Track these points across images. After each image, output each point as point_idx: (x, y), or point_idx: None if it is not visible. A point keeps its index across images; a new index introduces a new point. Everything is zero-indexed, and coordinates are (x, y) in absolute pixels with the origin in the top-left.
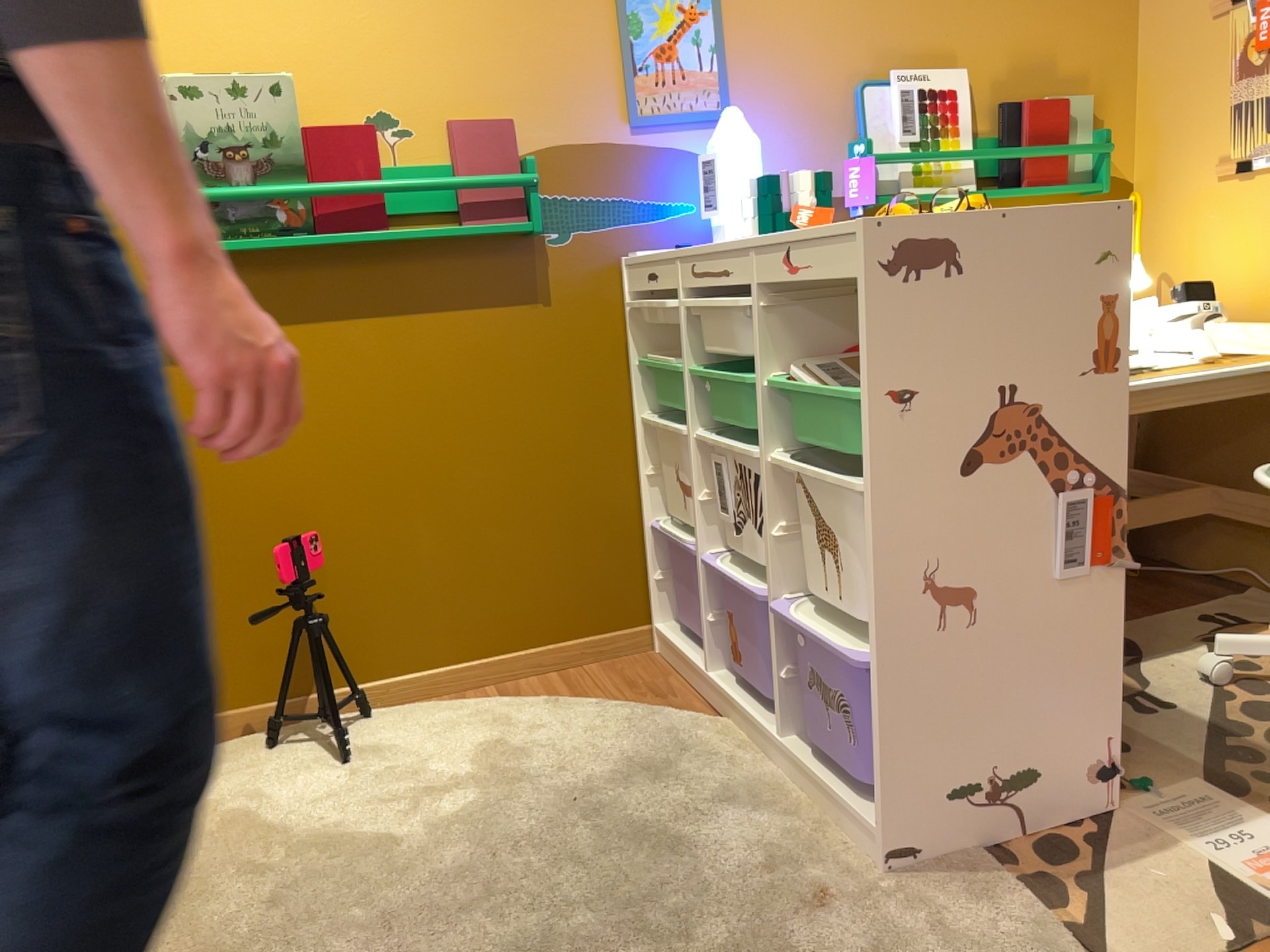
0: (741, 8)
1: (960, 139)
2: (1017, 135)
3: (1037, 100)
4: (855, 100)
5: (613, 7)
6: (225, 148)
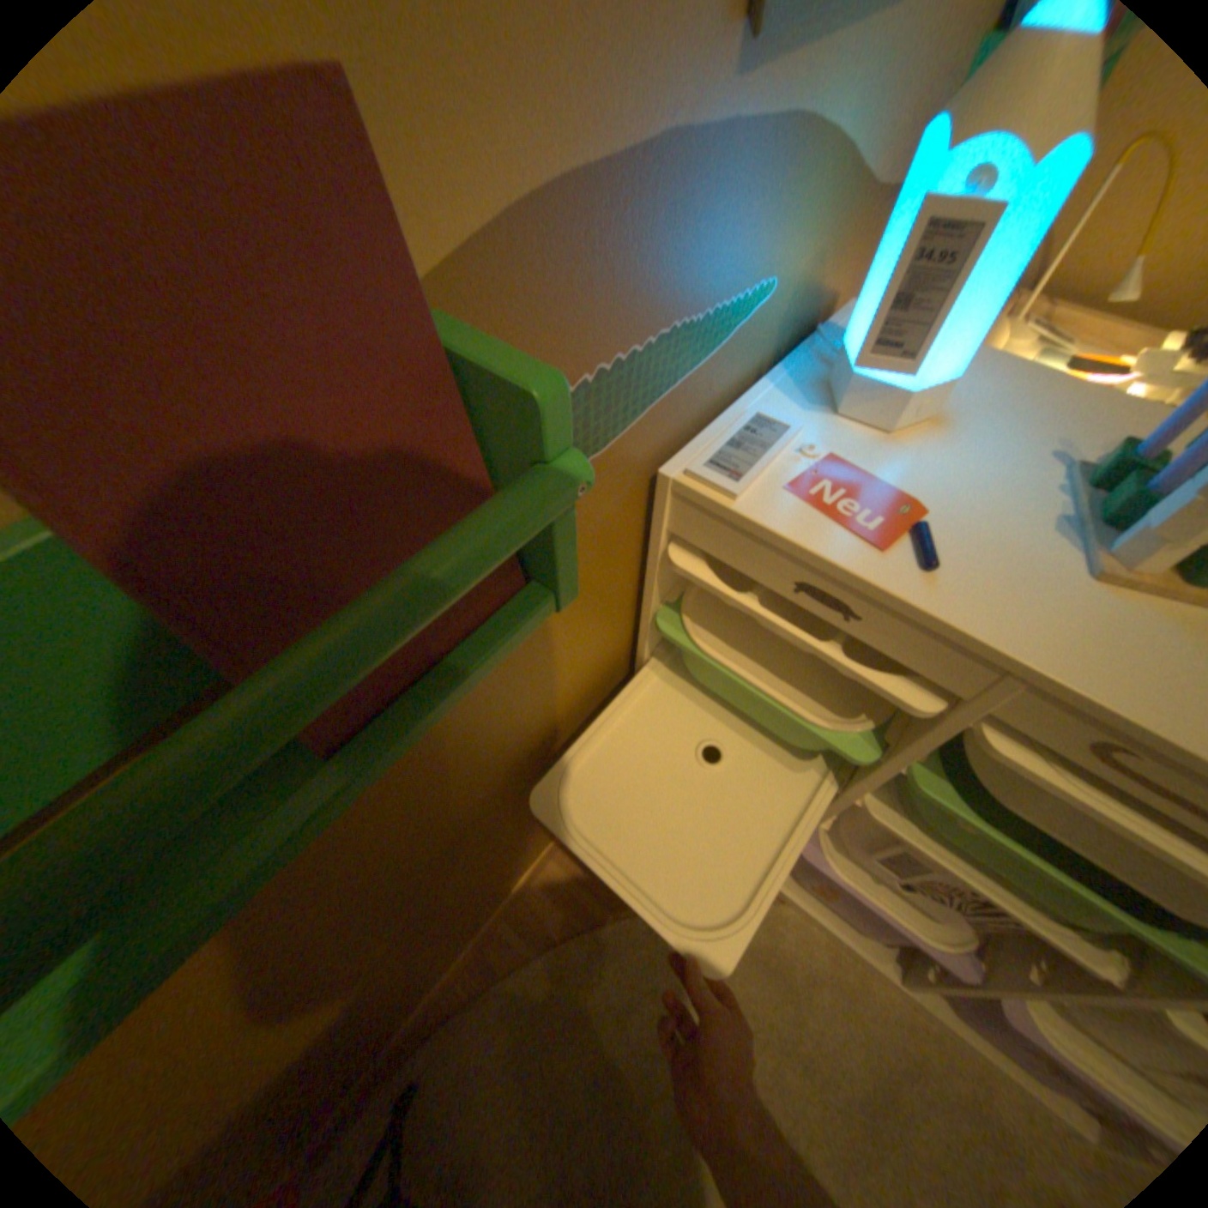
0: None
1: None
2: None
3: None
4: None
5: None
6: None
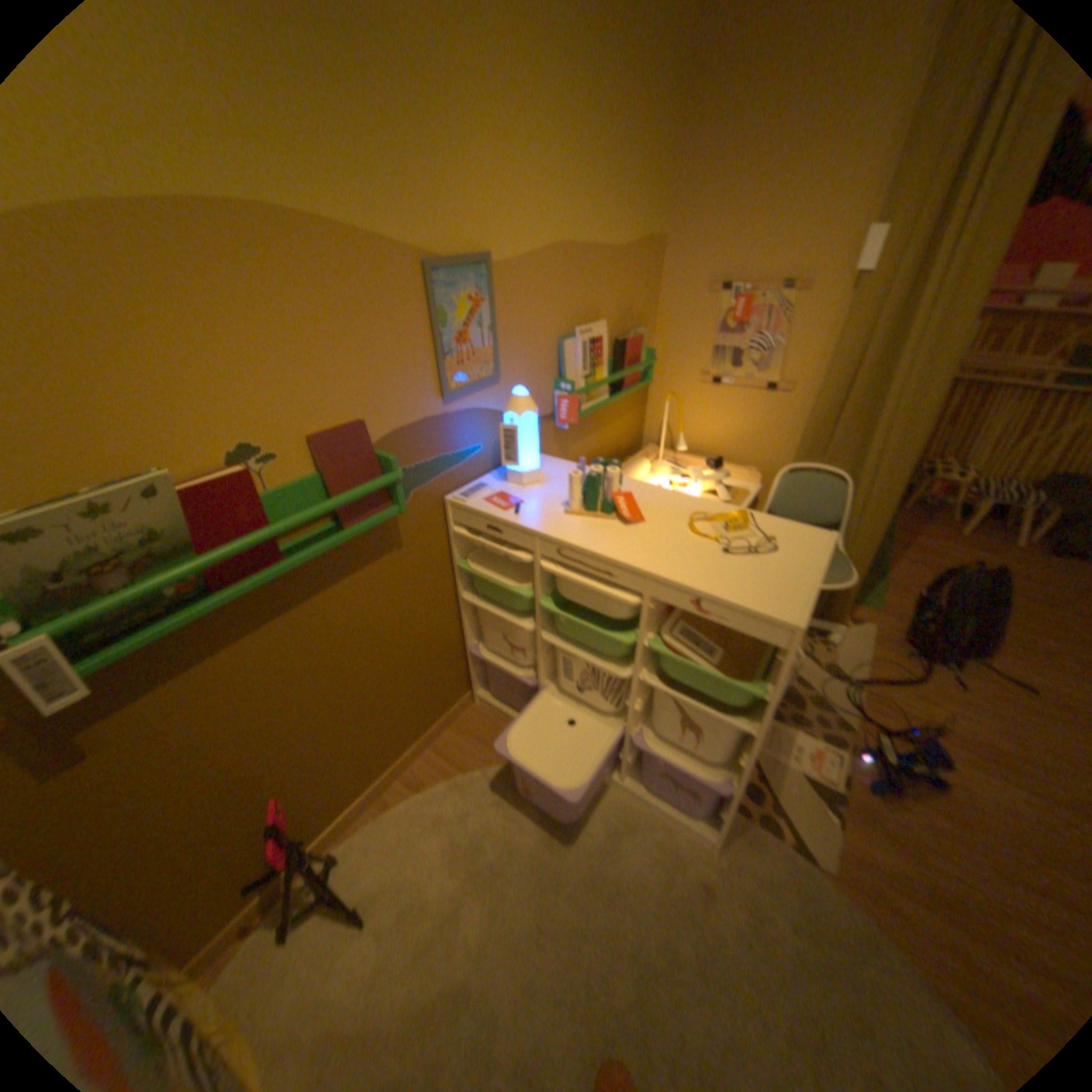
0: (505, 292)
1: (604, 368)
2: (624, 359)
3: (634, 339)
4: (559, 350)
5: (426, 302)
6: (87, 570)
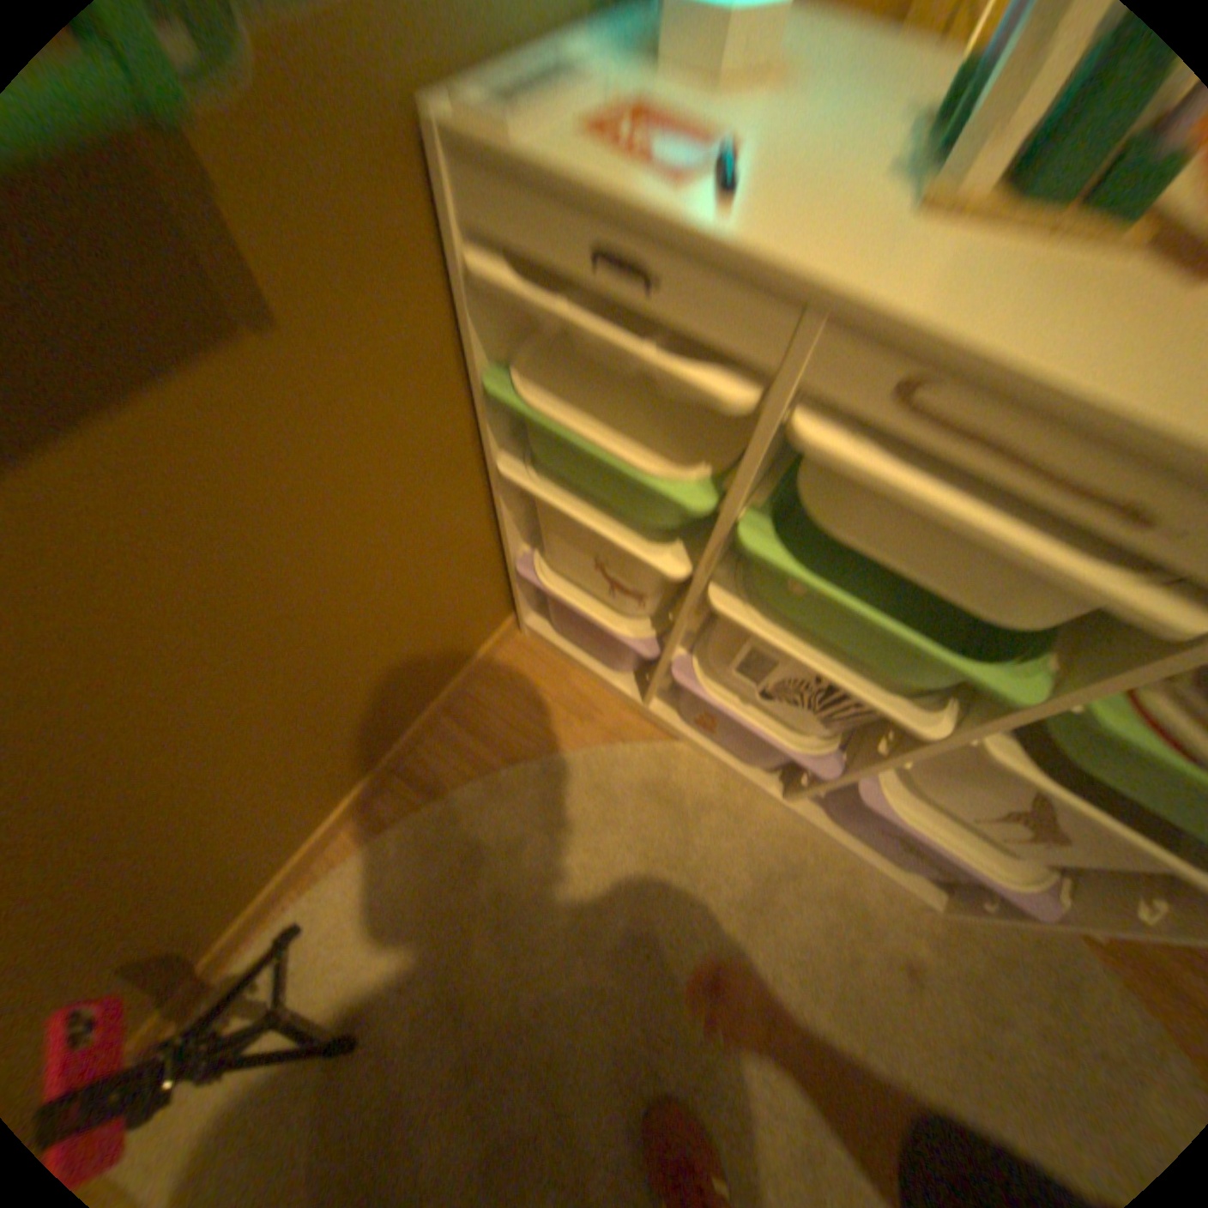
0: None
1: None
2: None
3: None
4: None
5: None
6: None
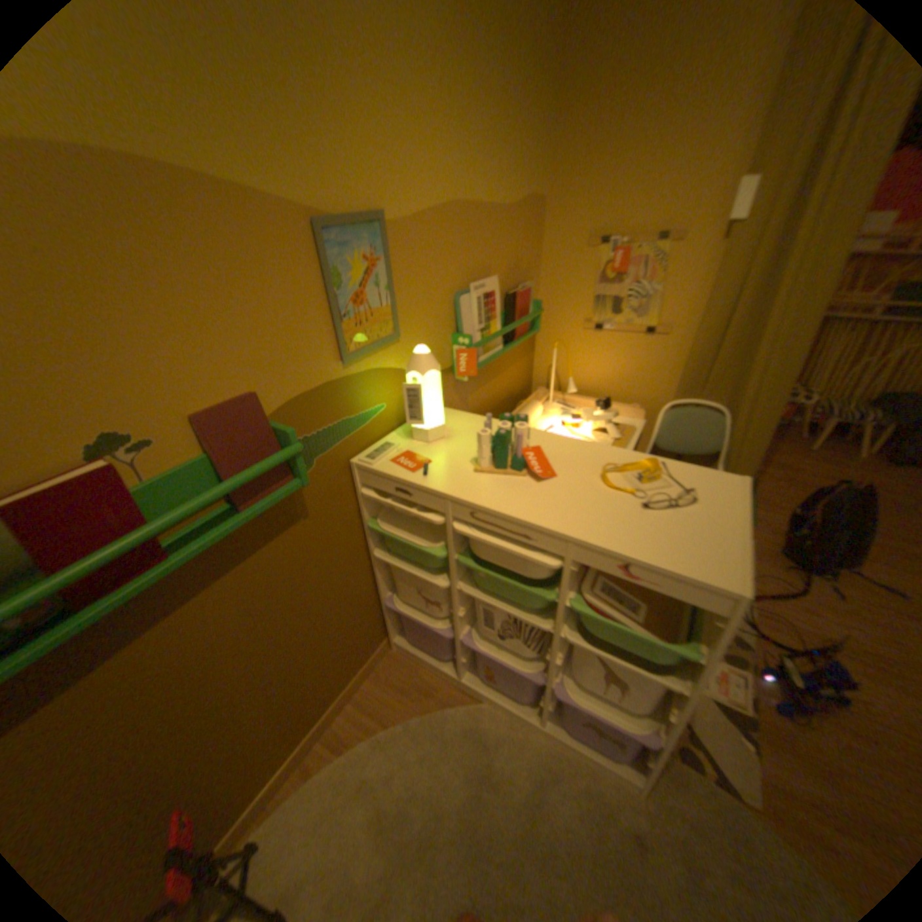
0: (400, 249)
1: (498, 319)
2: (515, 311)
3: (523, 291)
4: (455, 305)
5: (318, 262)
6: None
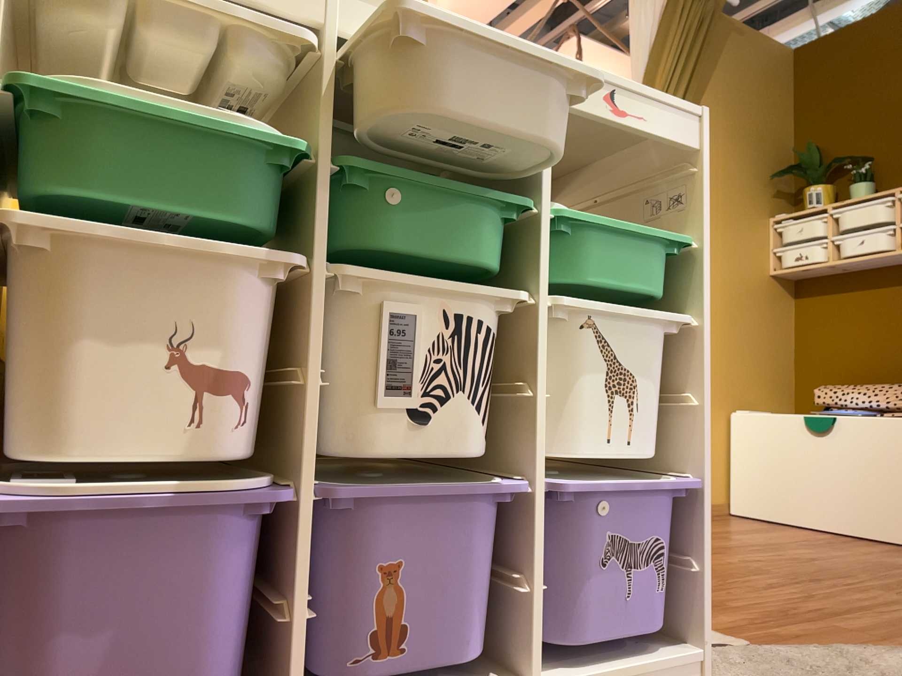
0: None
1: None
2: None
3: None
4: None
5: None
6: None
